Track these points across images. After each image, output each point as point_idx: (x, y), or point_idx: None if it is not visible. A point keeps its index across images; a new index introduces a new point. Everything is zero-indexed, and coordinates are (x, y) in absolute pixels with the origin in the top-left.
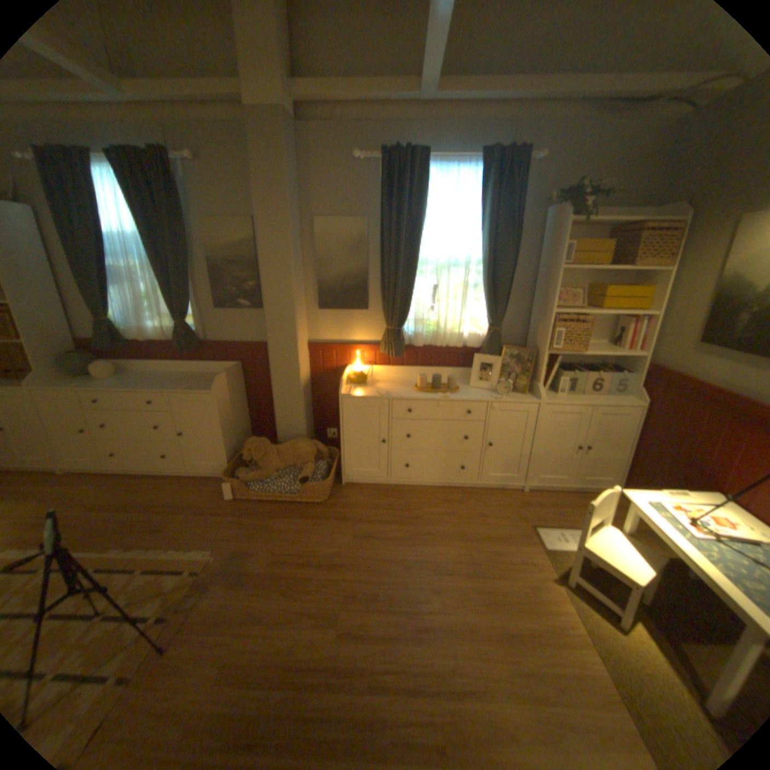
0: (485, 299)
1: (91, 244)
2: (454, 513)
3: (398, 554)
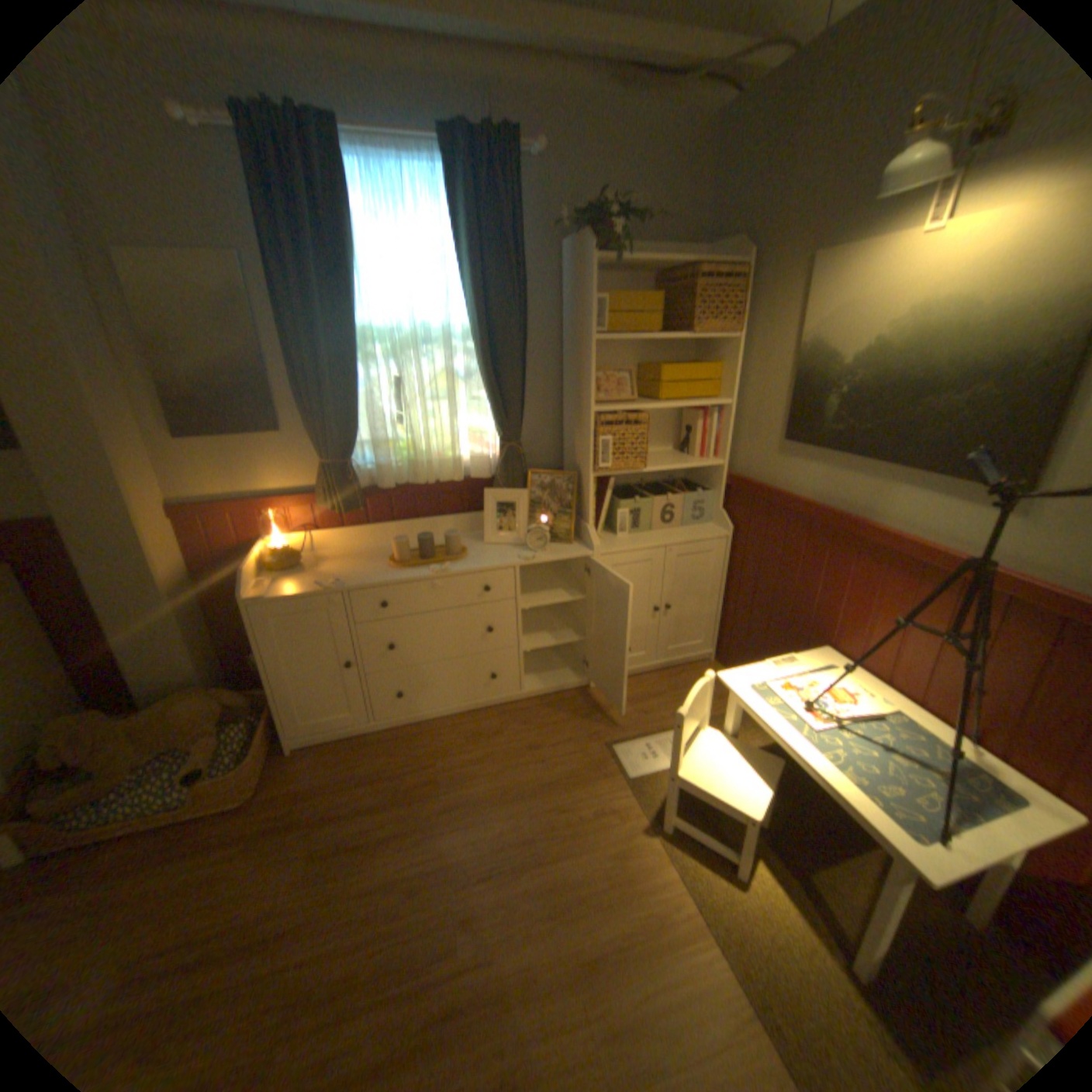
0: (487, 397)
1: None
2: (488, 756)
3: (394, 870)
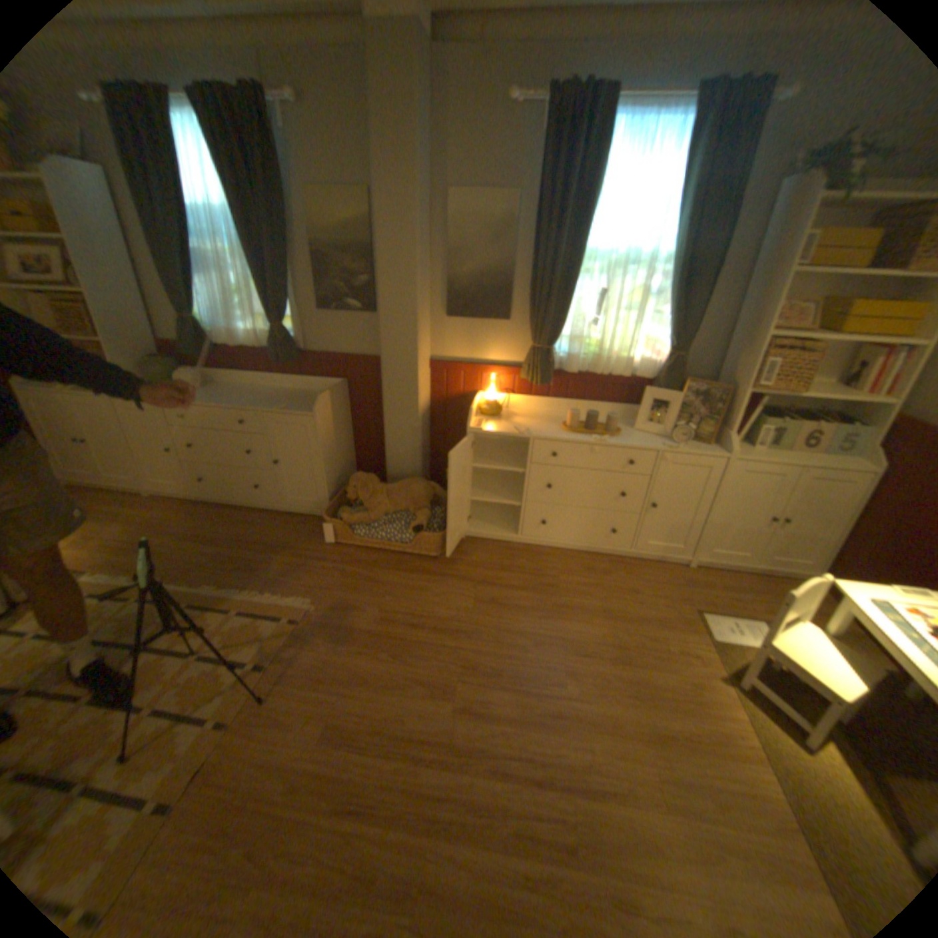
0: (671, 313)
1: (172, 219)
2: (598, 586)
3: (528, 627)
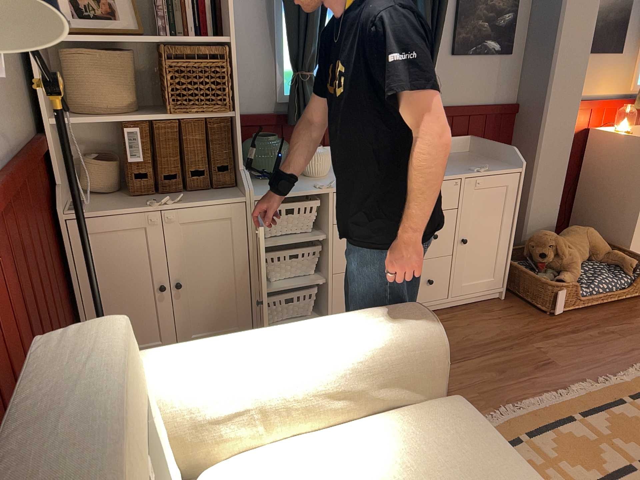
0: None
1: None
2: None
3: None
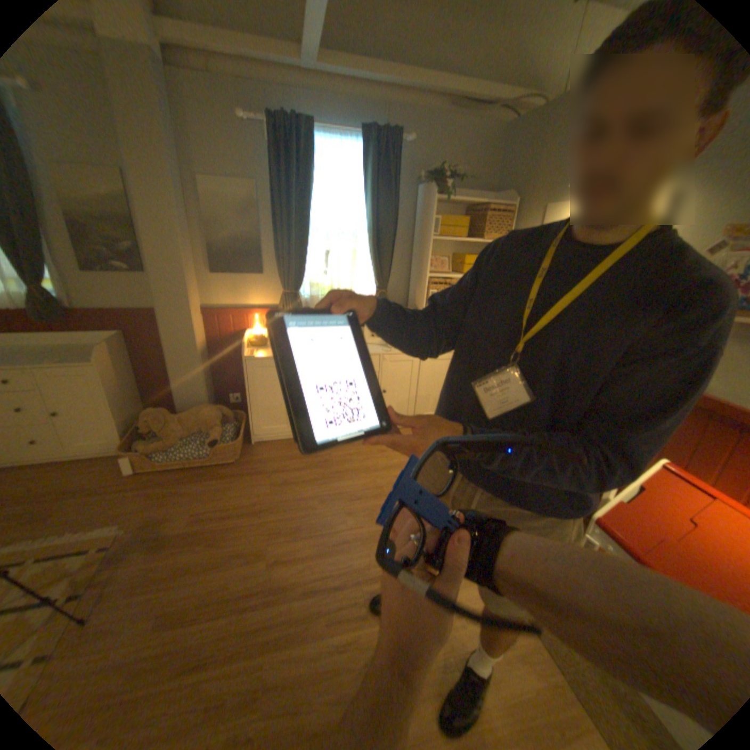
0: (372, 265)
1: None
2: (358, 453)
3: (313, 492)
